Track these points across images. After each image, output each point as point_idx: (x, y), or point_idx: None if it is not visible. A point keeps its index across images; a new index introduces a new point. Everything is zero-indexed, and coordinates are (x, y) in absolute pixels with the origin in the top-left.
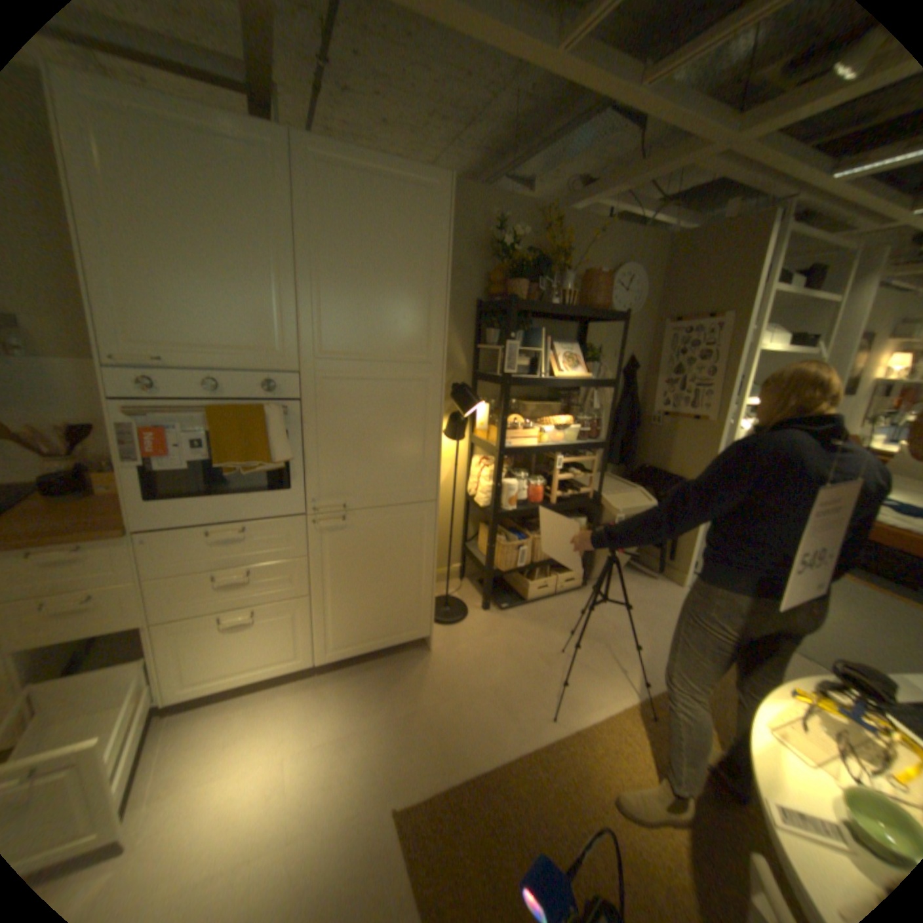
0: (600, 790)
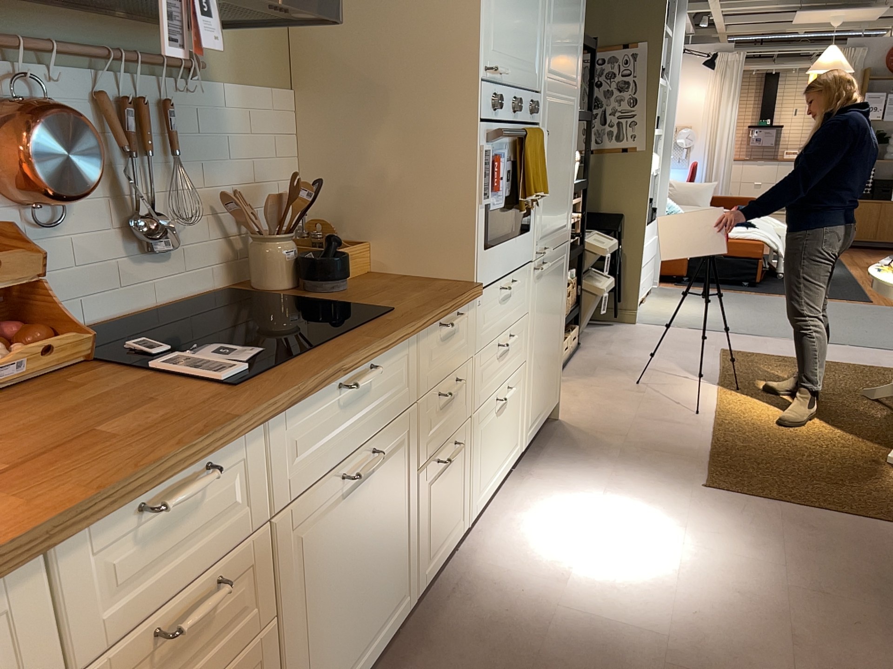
0: (760, 424)
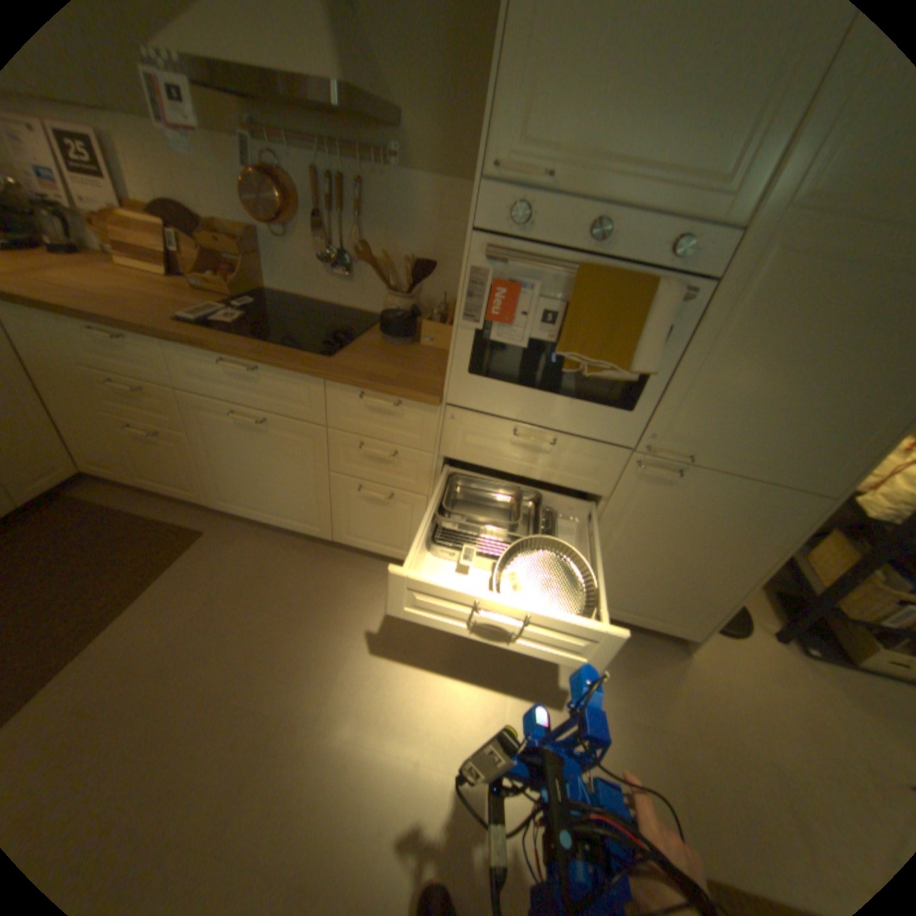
0: None
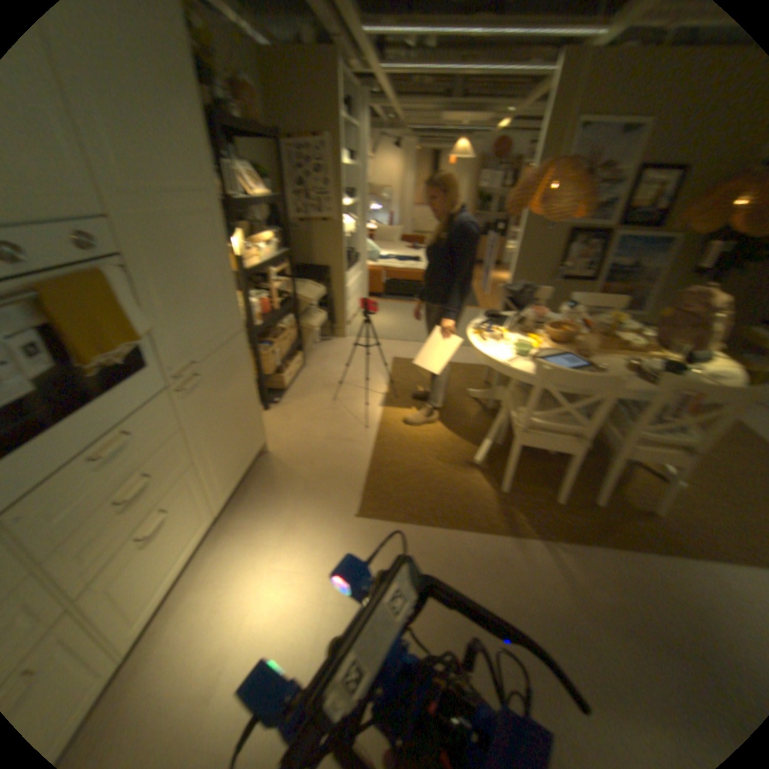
0: (405, 434)
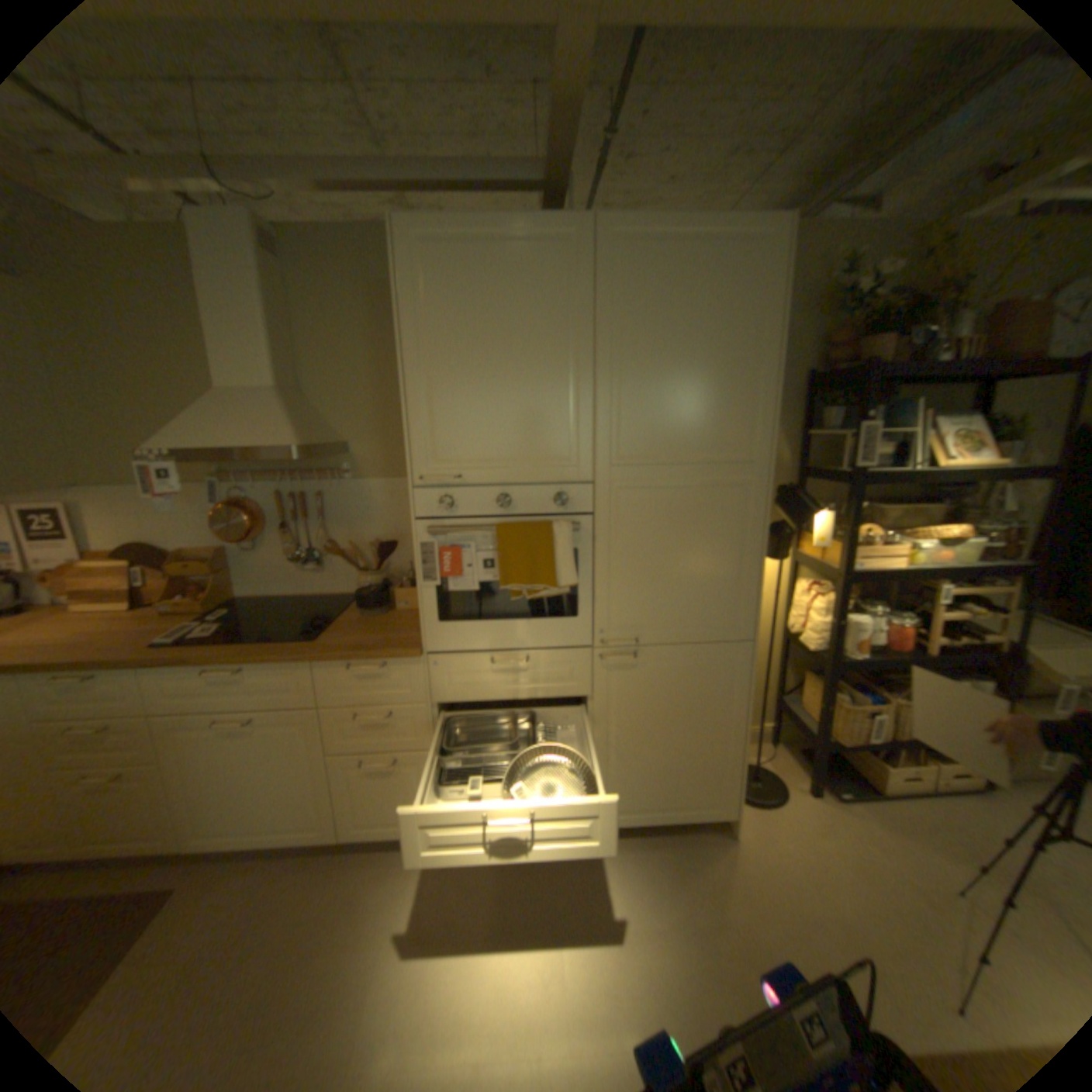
0: None
